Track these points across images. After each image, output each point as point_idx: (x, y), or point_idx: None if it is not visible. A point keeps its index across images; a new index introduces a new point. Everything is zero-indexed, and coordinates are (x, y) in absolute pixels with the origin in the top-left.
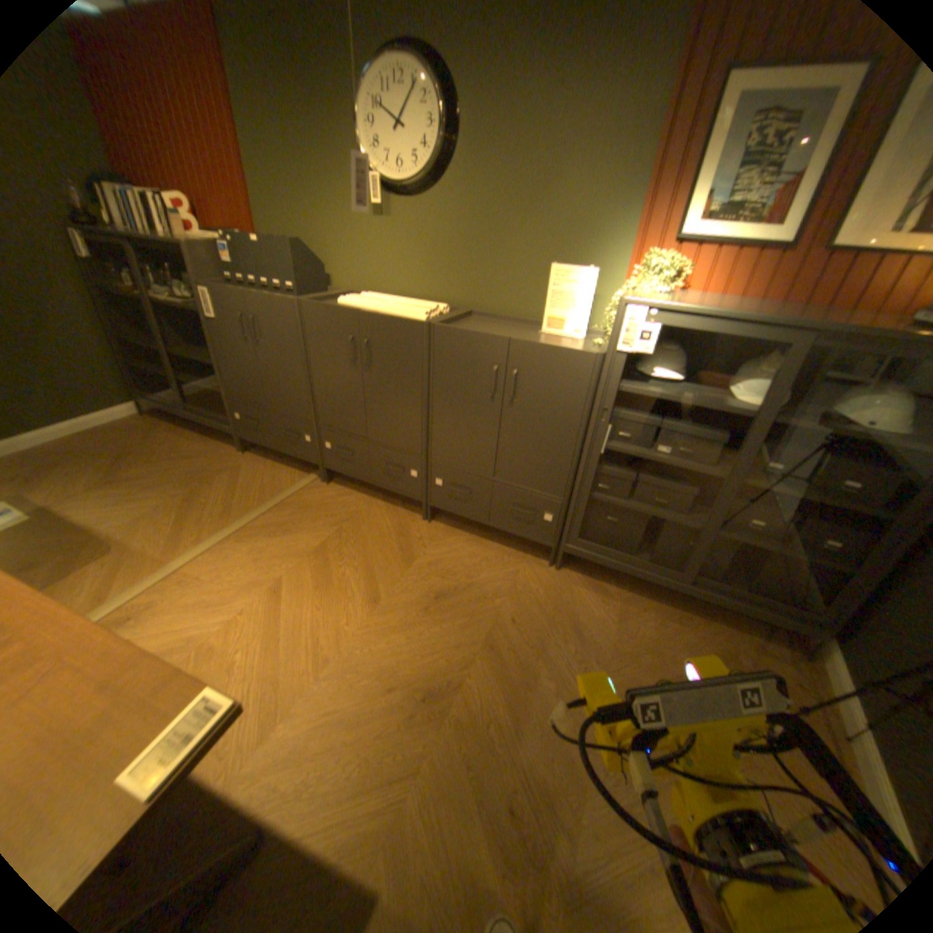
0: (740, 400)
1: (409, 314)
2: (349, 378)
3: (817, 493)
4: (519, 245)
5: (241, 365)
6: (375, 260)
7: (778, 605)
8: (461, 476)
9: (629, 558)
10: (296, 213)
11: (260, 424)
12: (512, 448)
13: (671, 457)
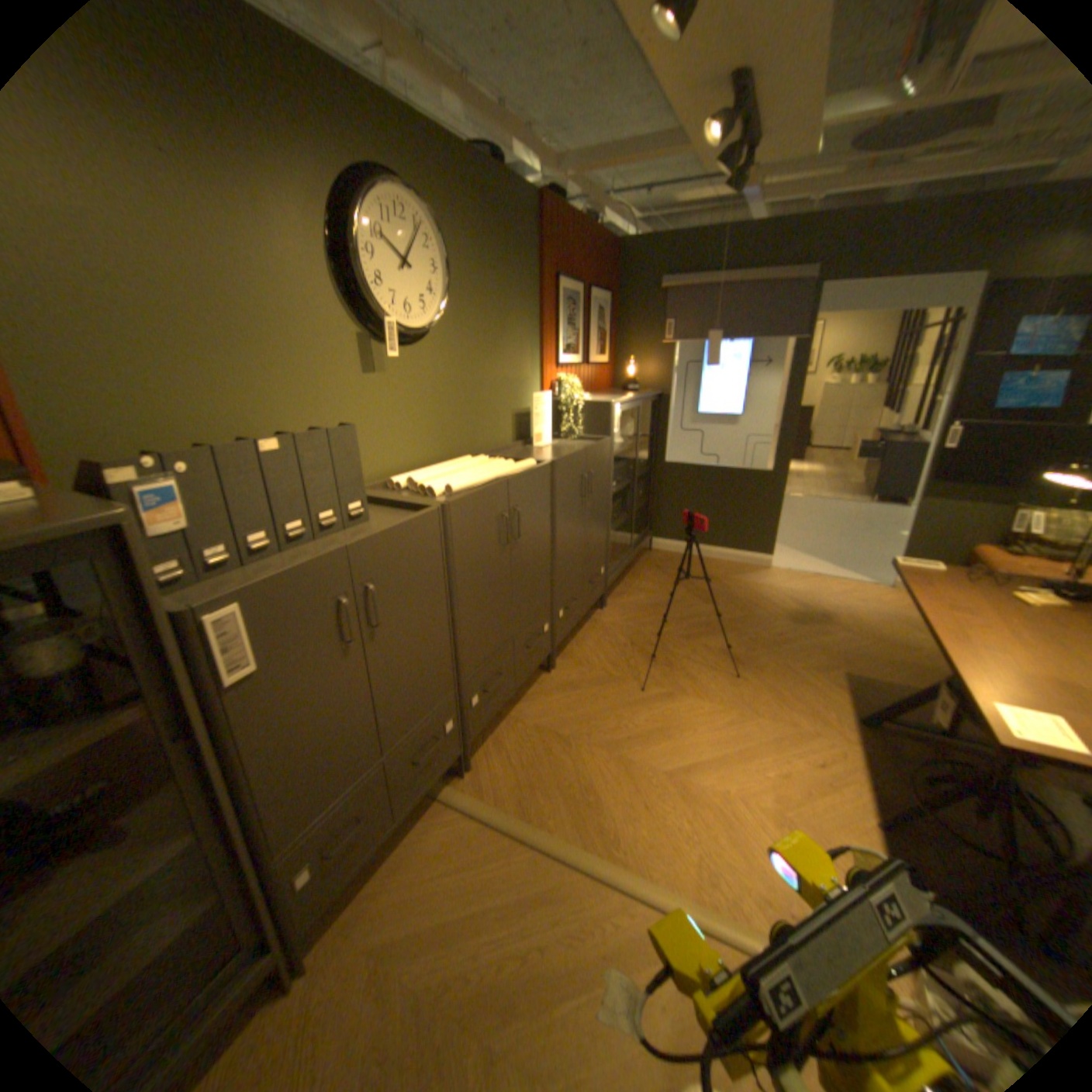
0: (615, 443)
1: (521, 465)
2: (499, 572)
3: (636, 472)
4: (493, 384)
5: (324, 726)
6: (370, 433)
7: (642, 534)
8: (570, 589)
9: (620, 560)
10: (202, 385)
11: (361, 817)
12: (589, 534)
13: (616, 487)
